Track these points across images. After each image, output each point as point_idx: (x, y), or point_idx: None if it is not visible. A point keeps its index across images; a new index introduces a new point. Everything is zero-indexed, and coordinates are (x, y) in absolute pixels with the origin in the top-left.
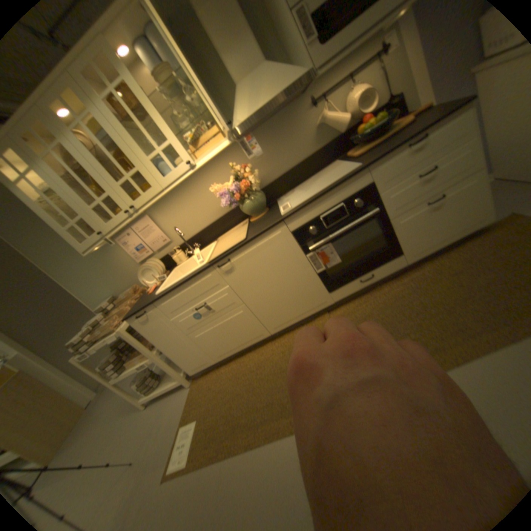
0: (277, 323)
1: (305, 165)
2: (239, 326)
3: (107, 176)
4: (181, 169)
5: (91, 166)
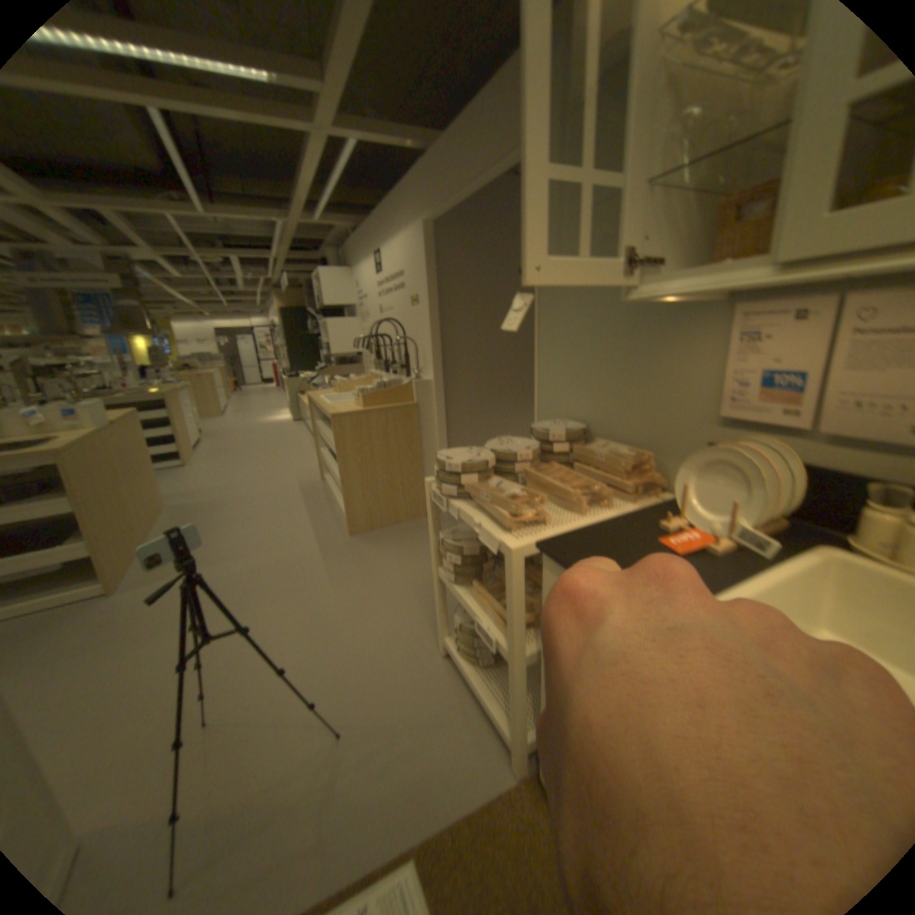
0: None
1: None
2: None
3: None
4: None
5: None
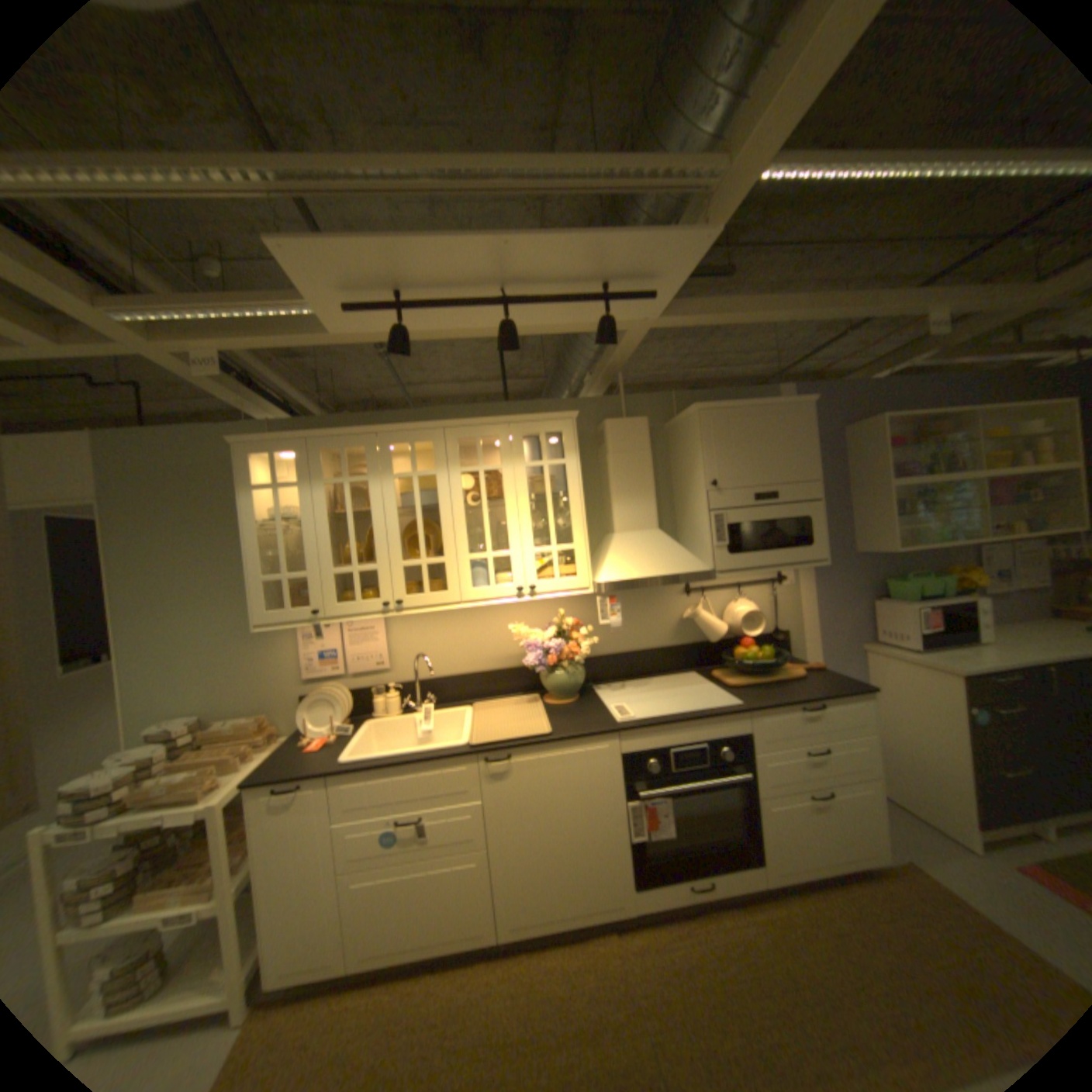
0: (521, 923)
1: (649, 658)
2: (449, 900)
3: (396, 549)
4: (503, 592)
5: (385, 527)
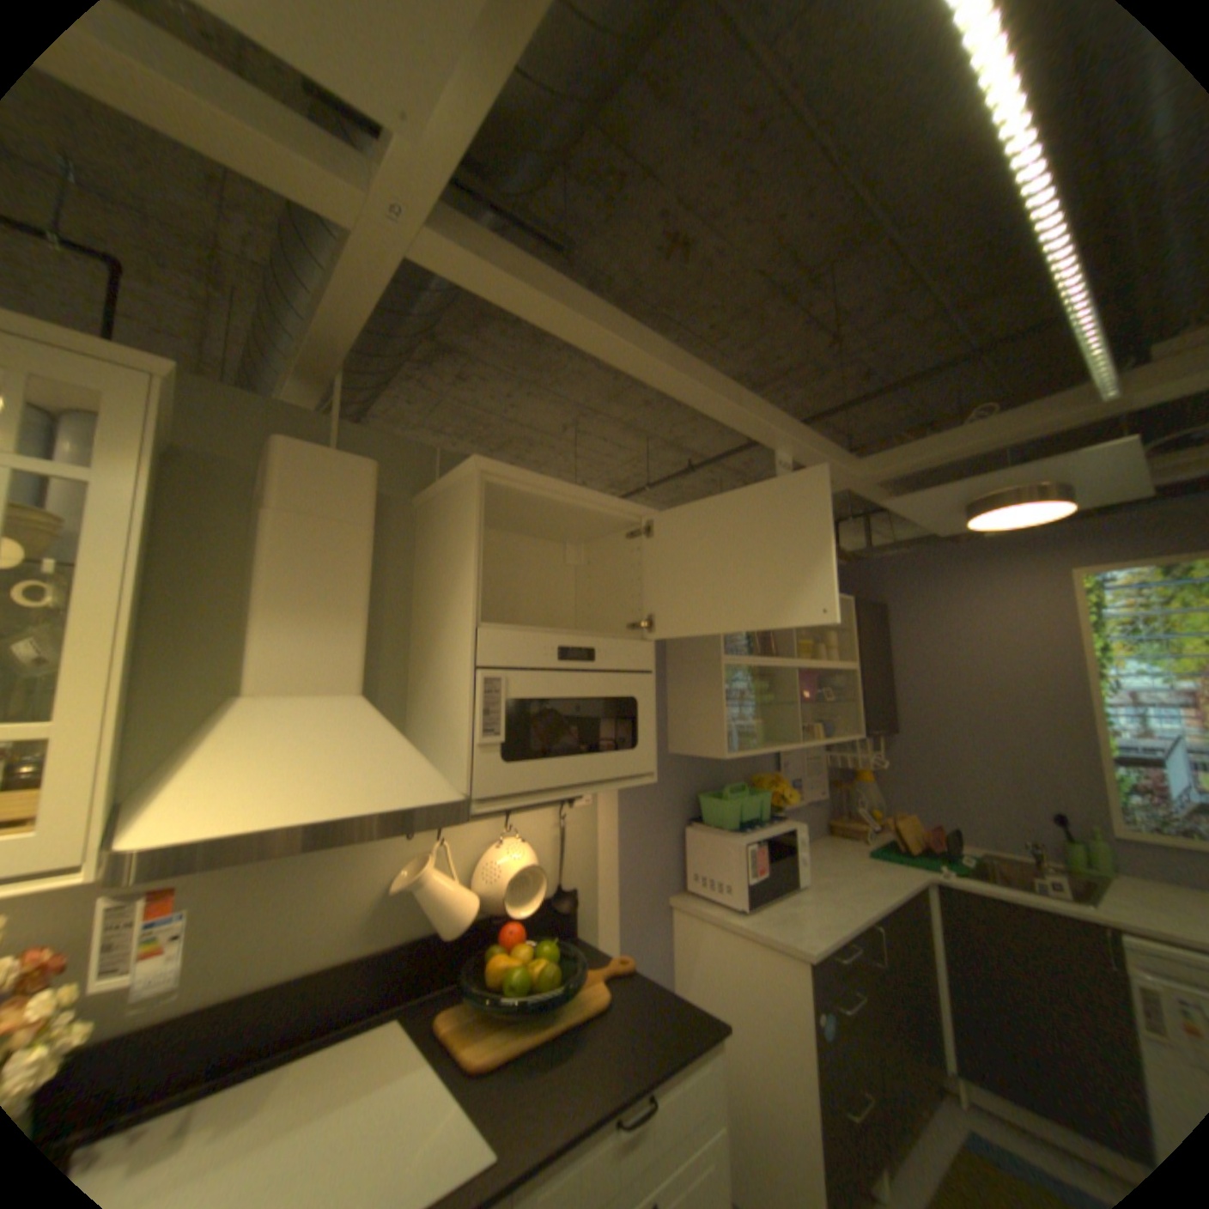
0: None
1: (288, 1003)
2: None
3: None
4: None
5: None
